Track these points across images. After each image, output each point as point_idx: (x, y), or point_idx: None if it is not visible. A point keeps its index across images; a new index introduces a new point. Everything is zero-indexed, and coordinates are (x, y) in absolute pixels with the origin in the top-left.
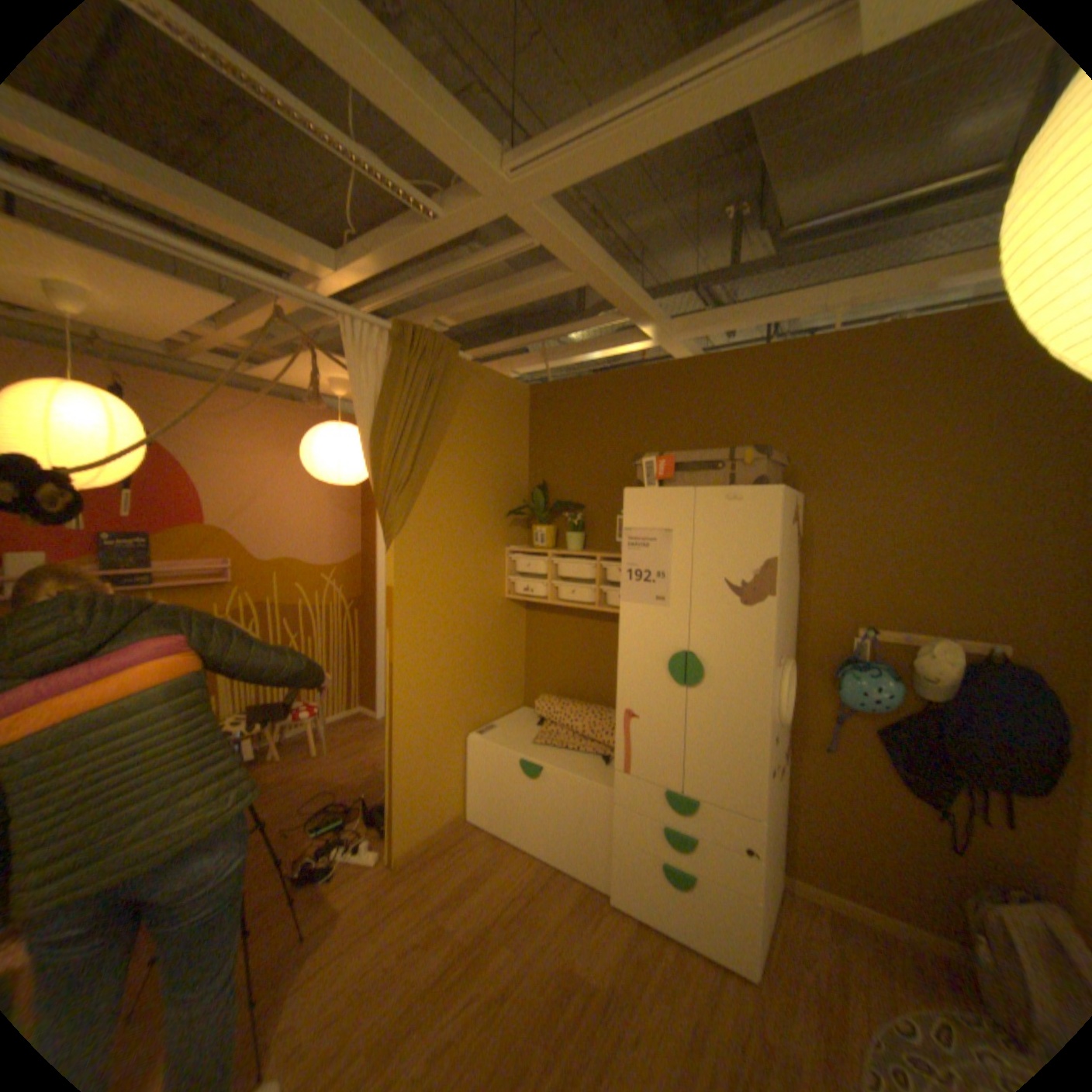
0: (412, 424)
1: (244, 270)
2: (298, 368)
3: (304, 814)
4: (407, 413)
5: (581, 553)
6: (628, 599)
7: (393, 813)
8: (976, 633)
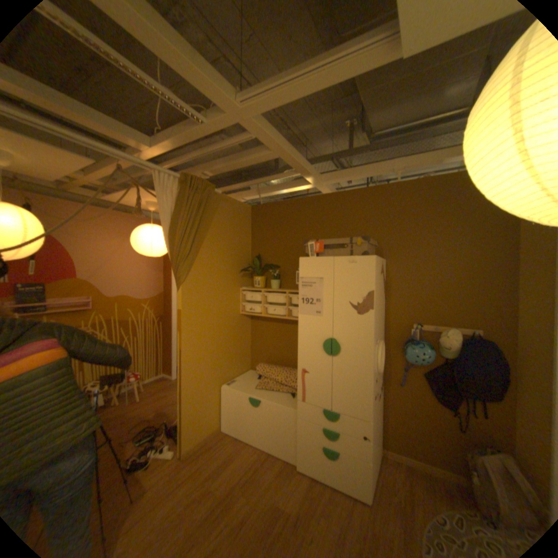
0: (190, 225)
1: (101, 145)
2: (129, 196)
3: (132, 433)
4: (188, 220)
5: (278, 290)
6: (302, 313)
7: (181, 430)
8: (466, 325)
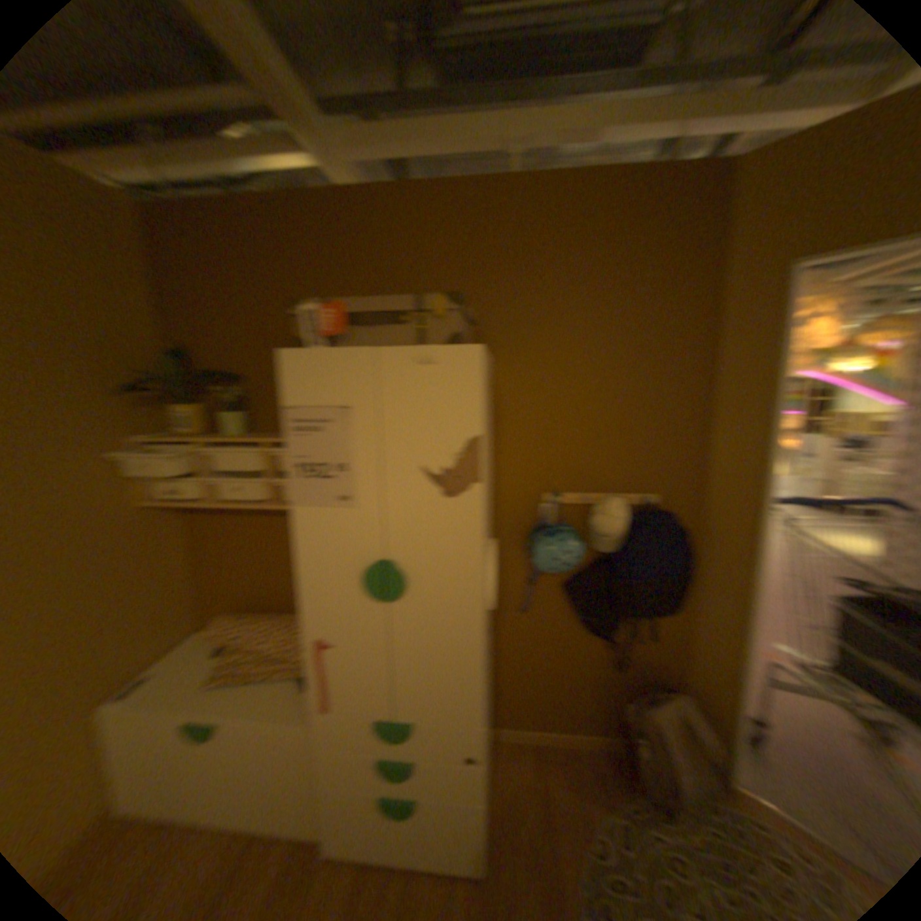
0: None
1: None
2: None
3: None
4: None
5: (236, 439)
6: (301, 499)
7: None
8: (631, 486)
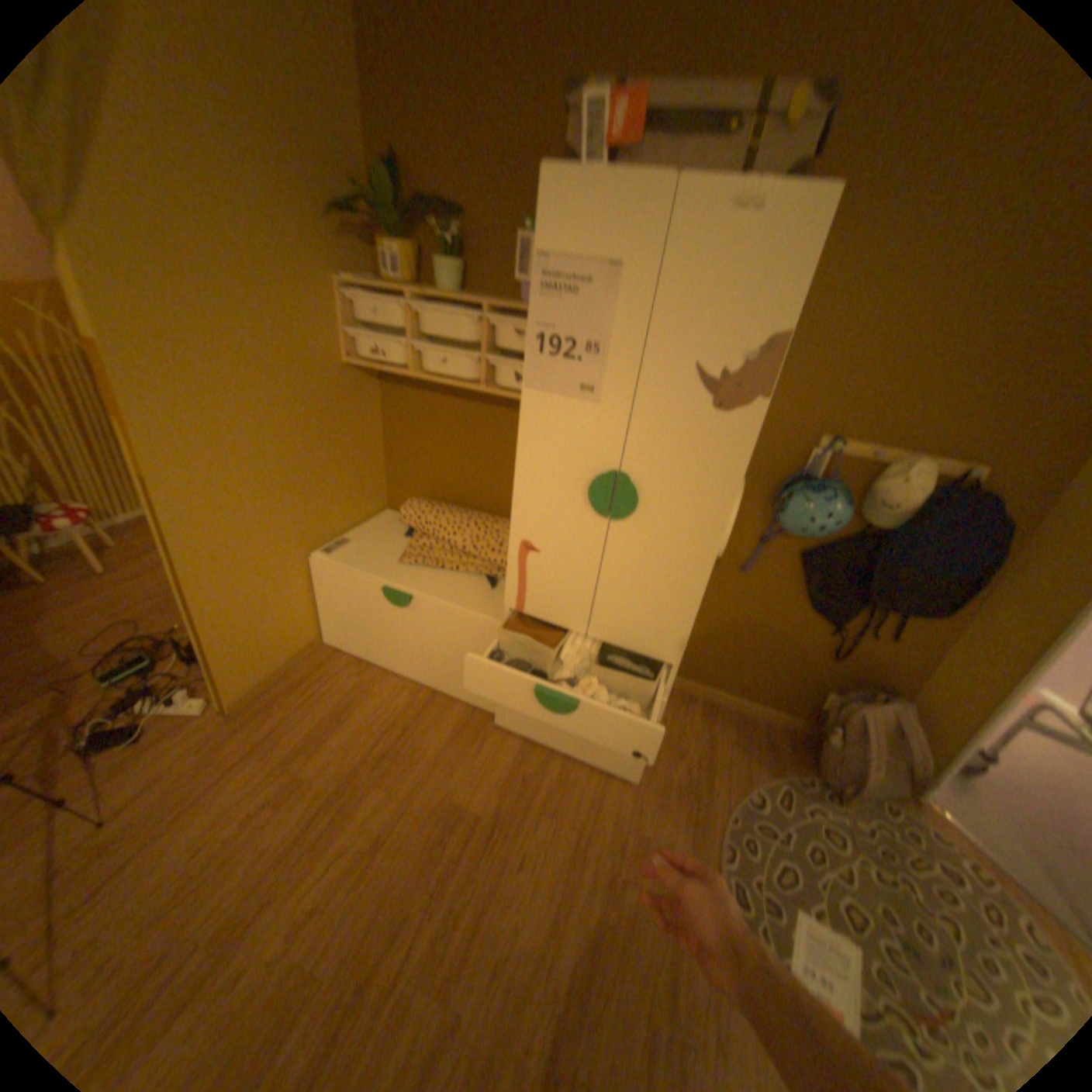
0: None
1: None
2: None
3: (93, 654)
4: None
5: (459, 298)
6: (535, 383)
7: (210, 663)
8: (957, 450)
